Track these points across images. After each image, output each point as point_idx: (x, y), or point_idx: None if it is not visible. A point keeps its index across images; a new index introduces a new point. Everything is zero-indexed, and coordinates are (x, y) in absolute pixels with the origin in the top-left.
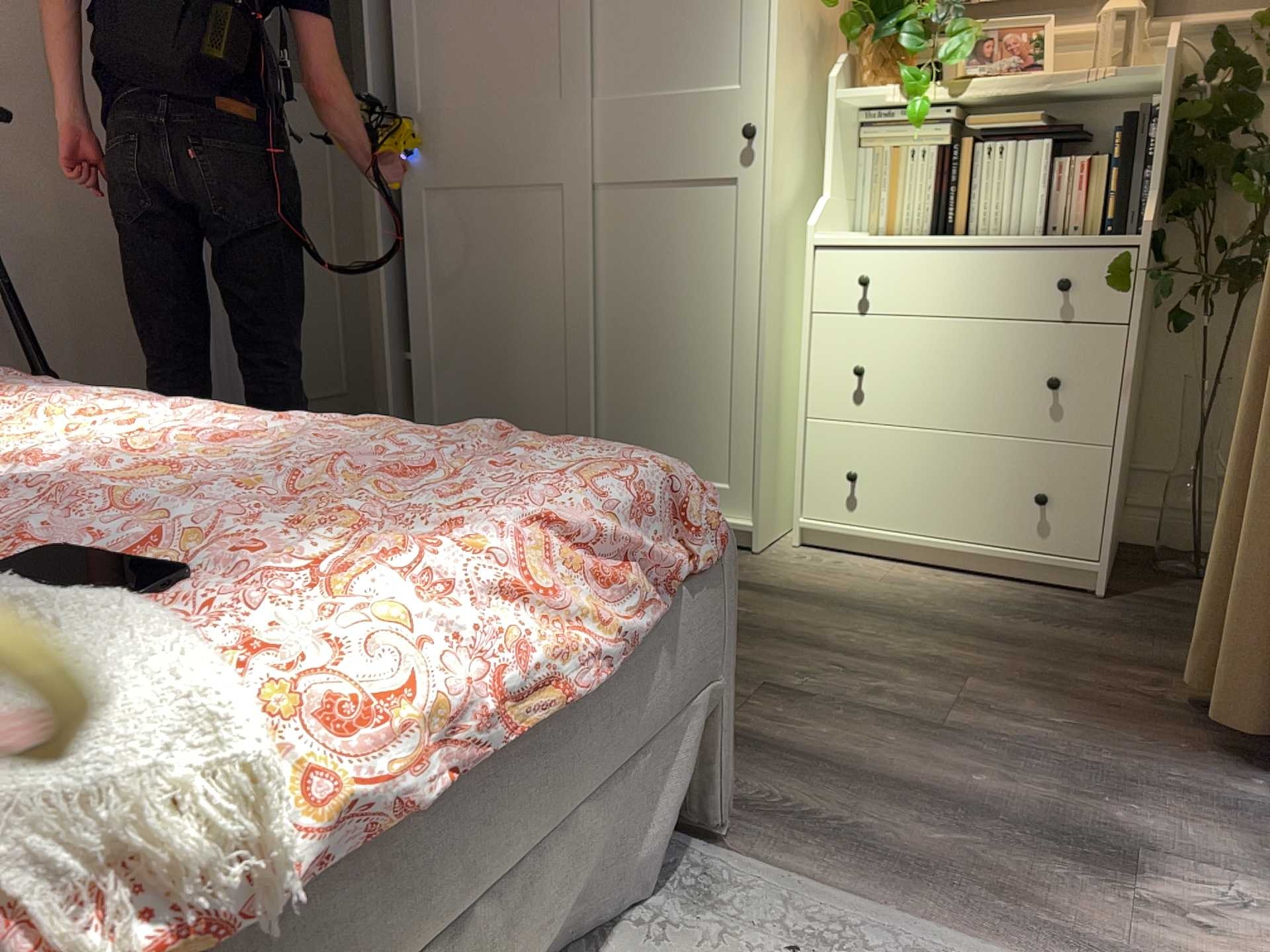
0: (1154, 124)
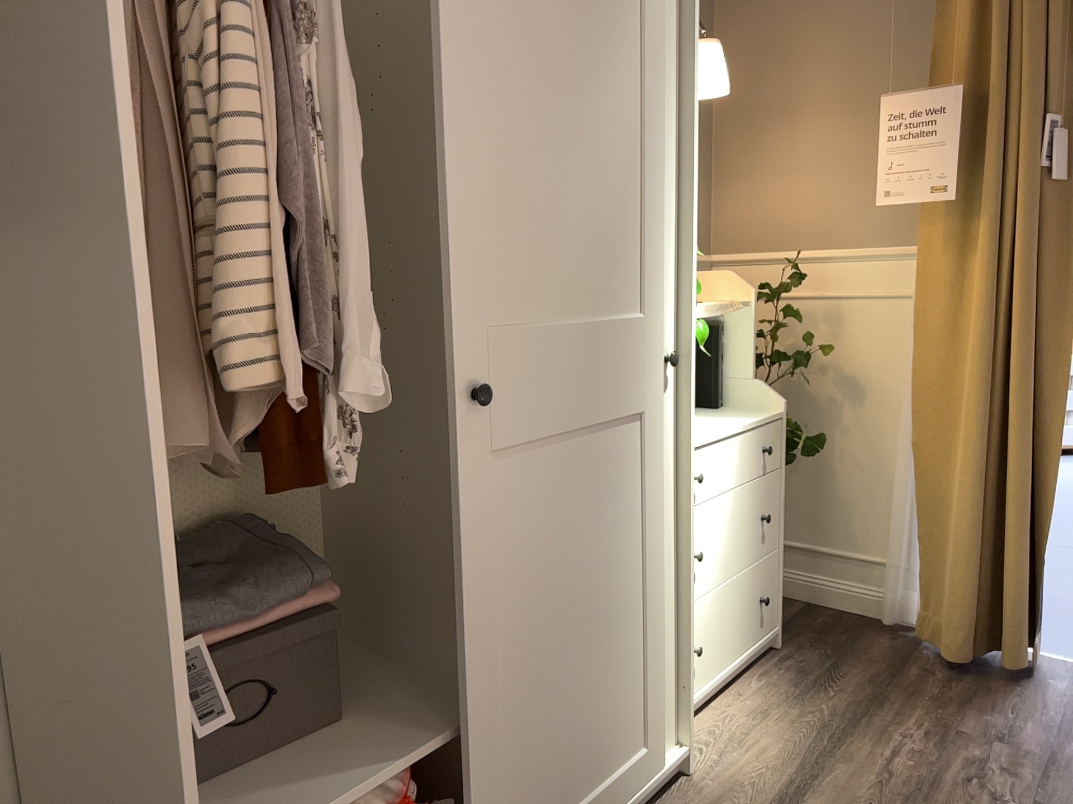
0: (725, 334)
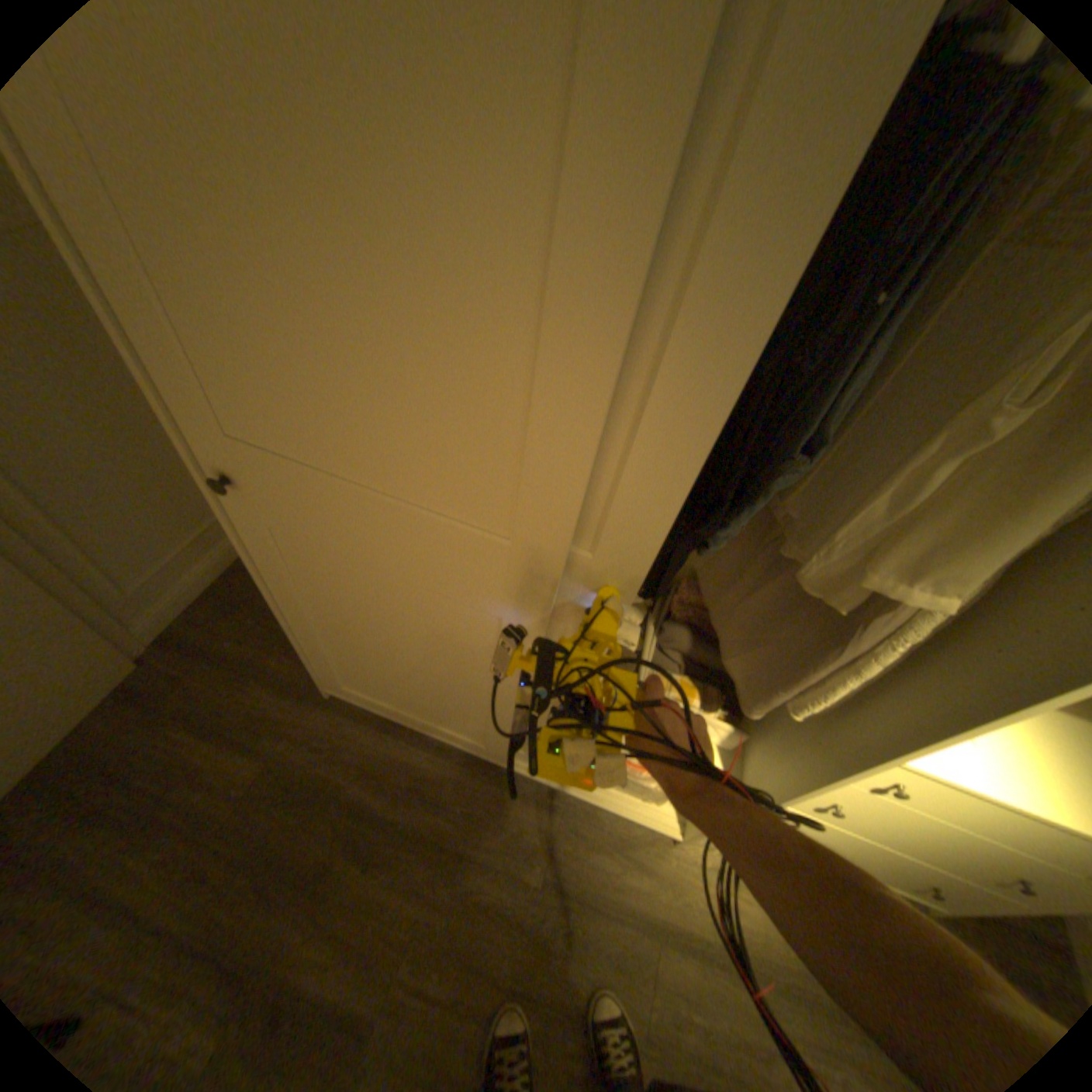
0: None
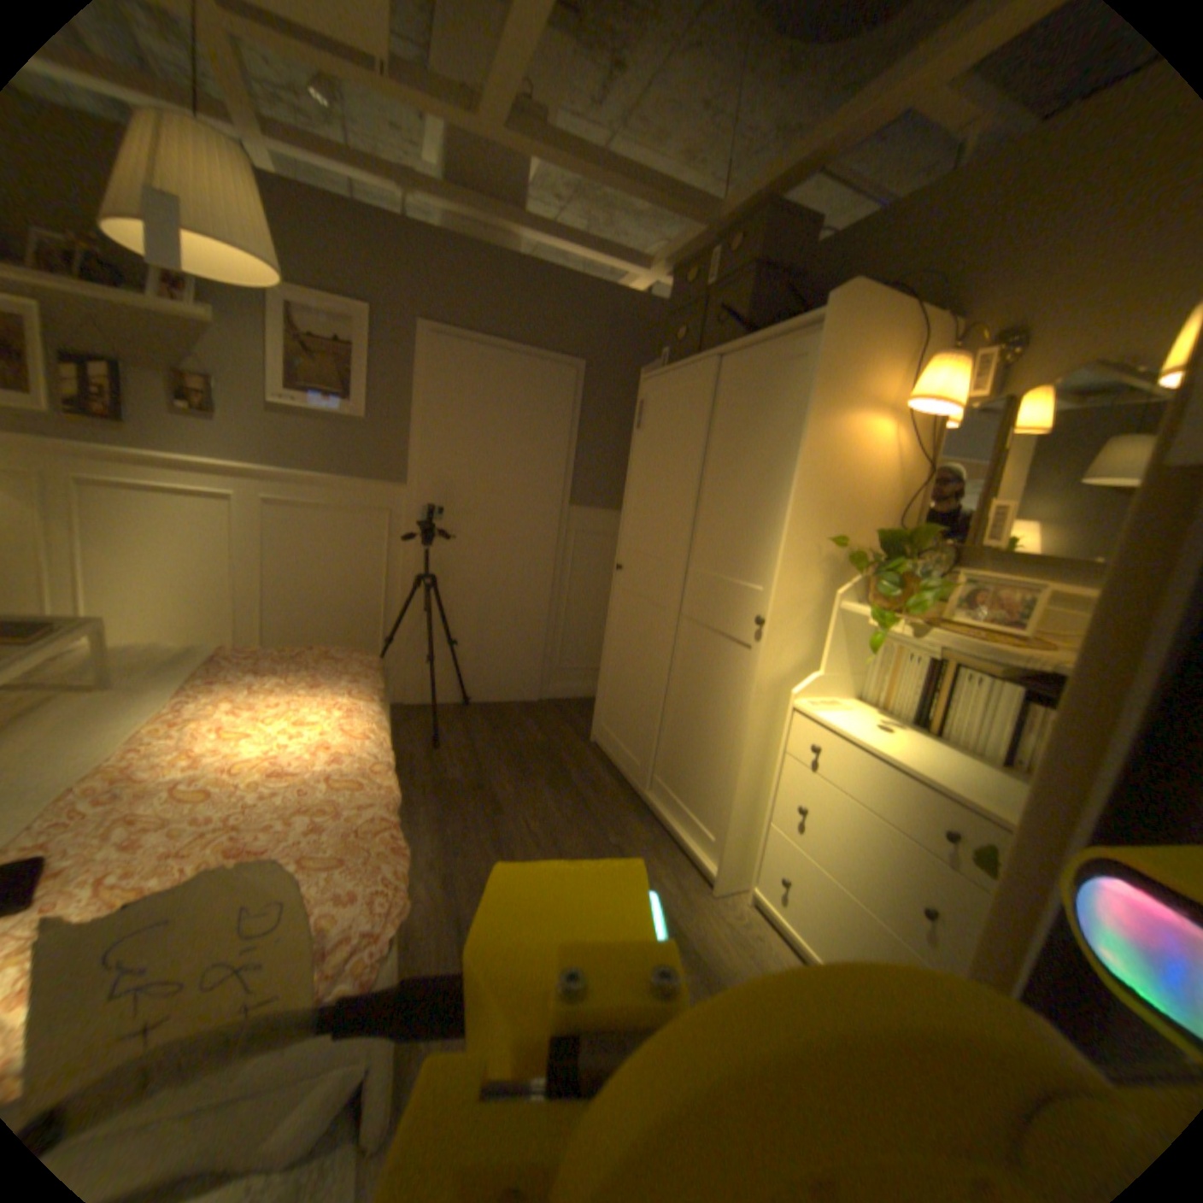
0: None
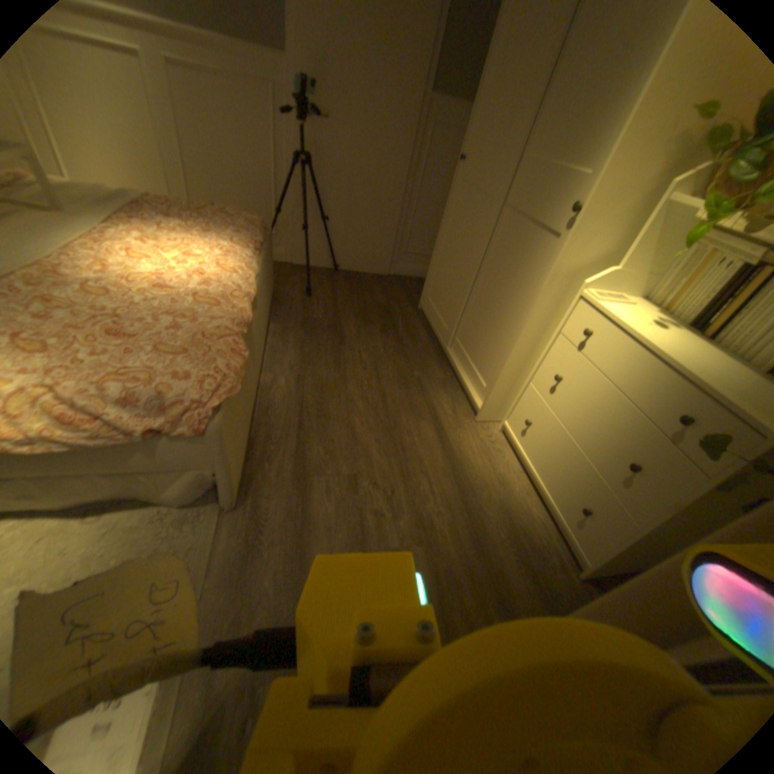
0: None
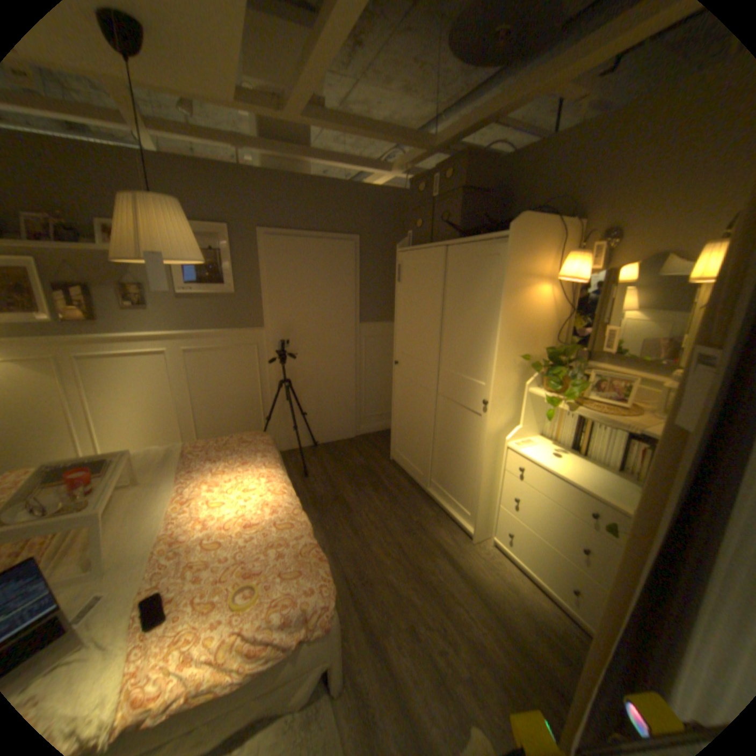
0: None
